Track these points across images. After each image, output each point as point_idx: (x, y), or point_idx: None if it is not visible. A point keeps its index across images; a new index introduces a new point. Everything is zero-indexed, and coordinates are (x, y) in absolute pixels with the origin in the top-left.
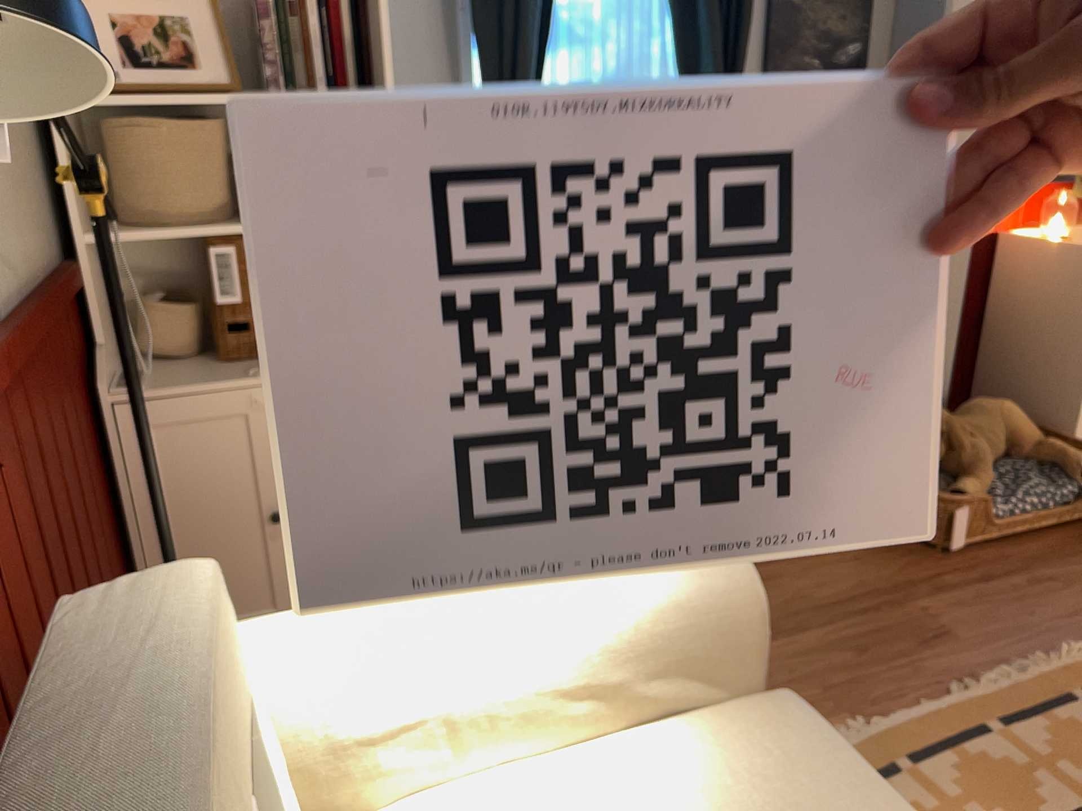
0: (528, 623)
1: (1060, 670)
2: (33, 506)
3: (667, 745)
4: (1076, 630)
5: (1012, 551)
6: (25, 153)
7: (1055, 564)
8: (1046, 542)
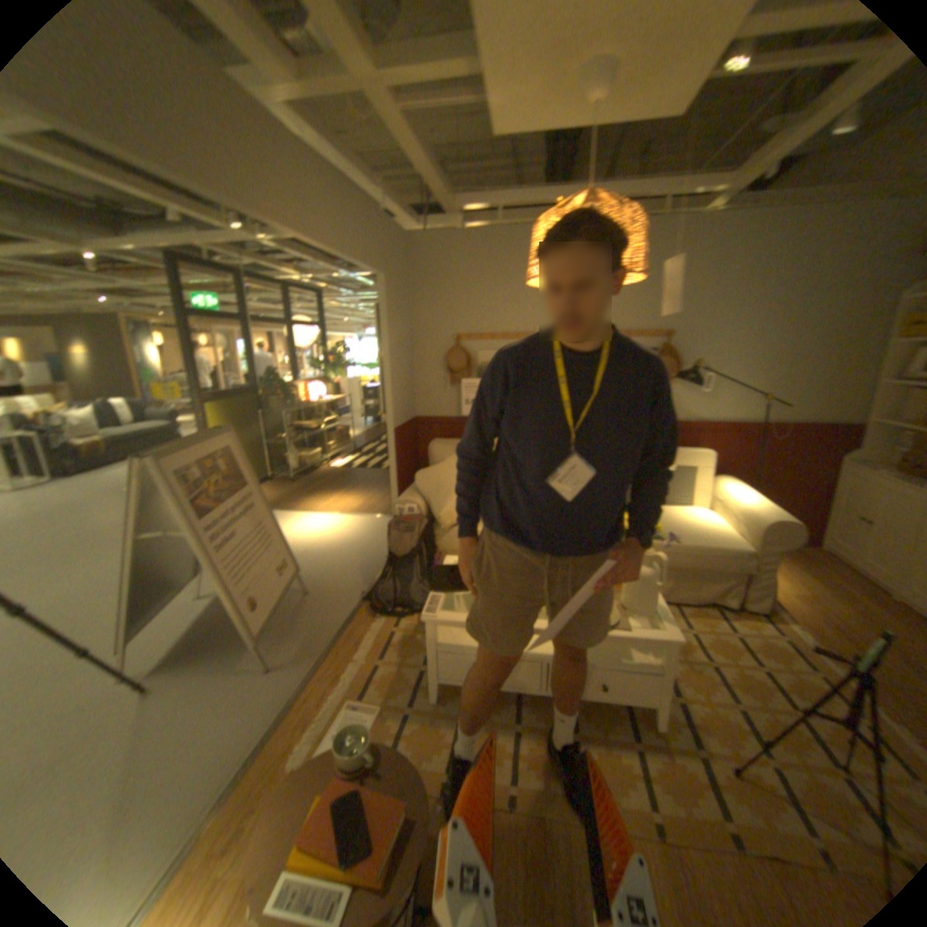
0: (743, 500)
1: None
2: (761, 458)
3: (730, 533)
4: None
5: None
6: (856, 394)
7: None
8: None
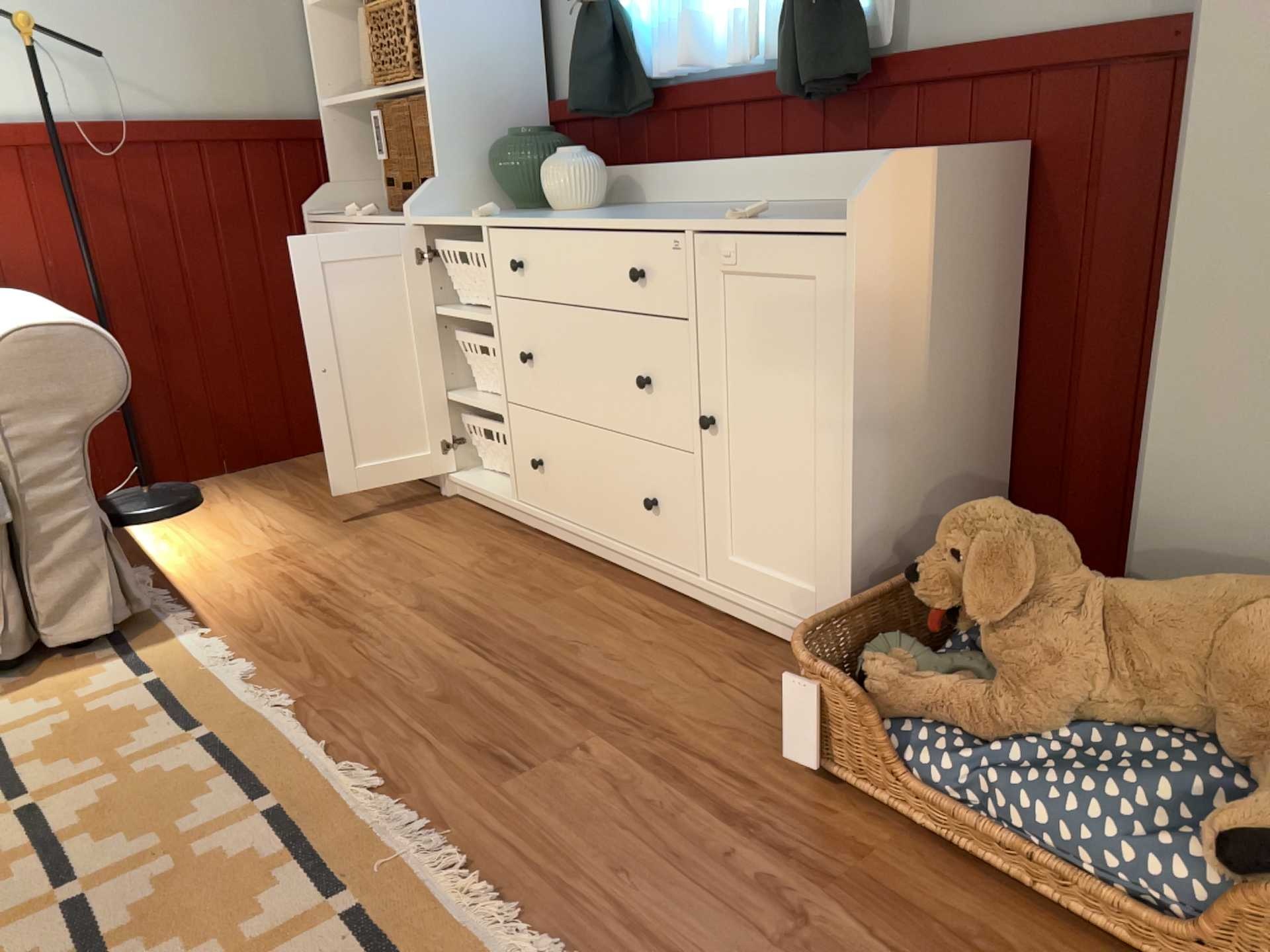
0: None
1: (419, 881)
2: (109, 234)
3: None
4: (583, 929)
5: (901, 862)
6: (275, 44)
7: (889, 928)
8: (1016, 928)
